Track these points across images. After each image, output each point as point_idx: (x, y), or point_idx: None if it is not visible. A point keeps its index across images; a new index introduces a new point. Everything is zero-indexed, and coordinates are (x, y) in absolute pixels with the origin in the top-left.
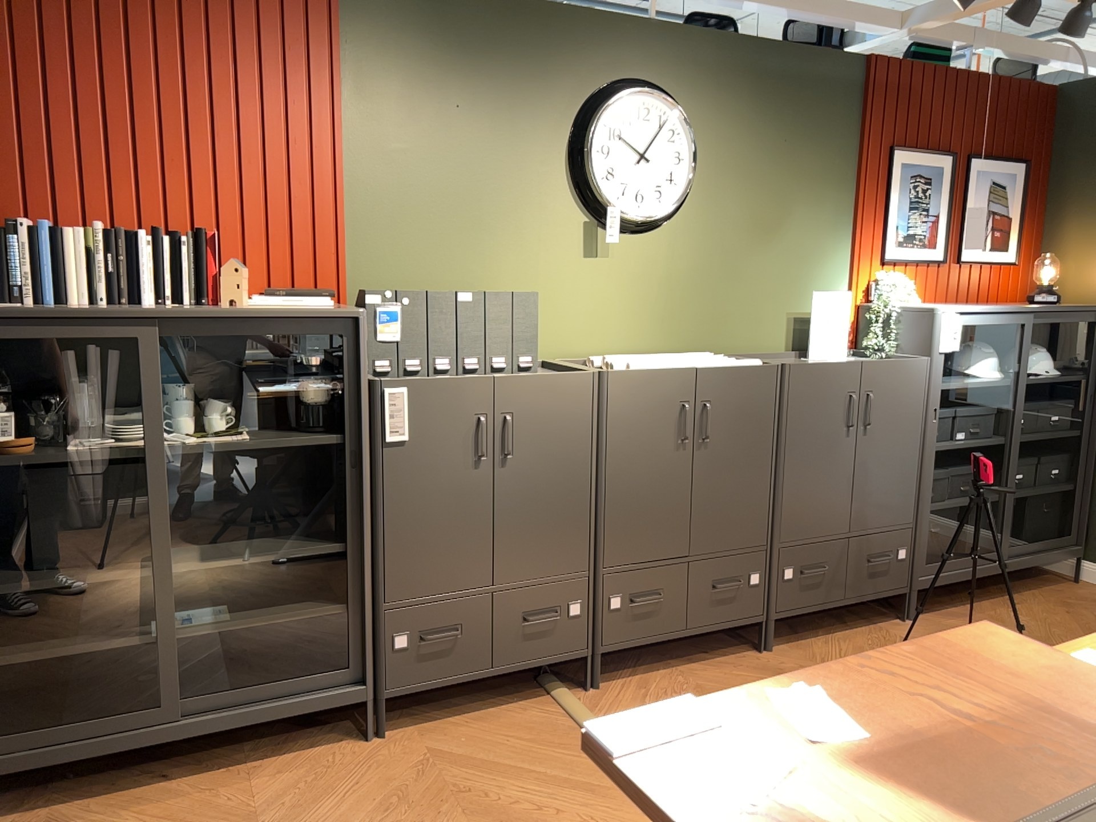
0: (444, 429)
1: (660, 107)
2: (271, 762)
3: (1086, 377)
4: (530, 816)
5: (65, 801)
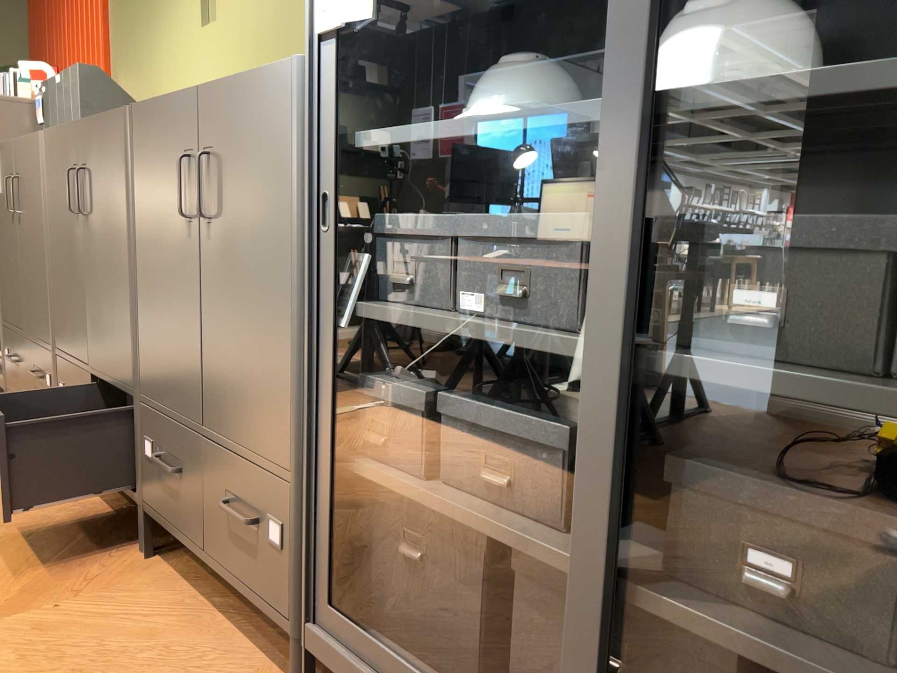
0: (5, 187)
1: None
2: None
3: None
4: None
5: None
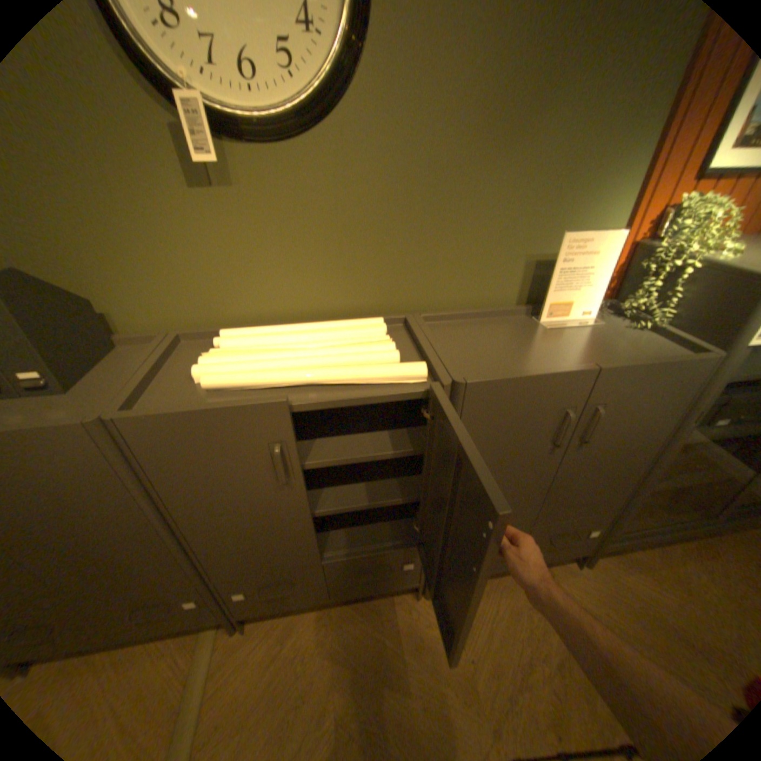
0: None
1: None
2: None
3: None
4: None
5: None
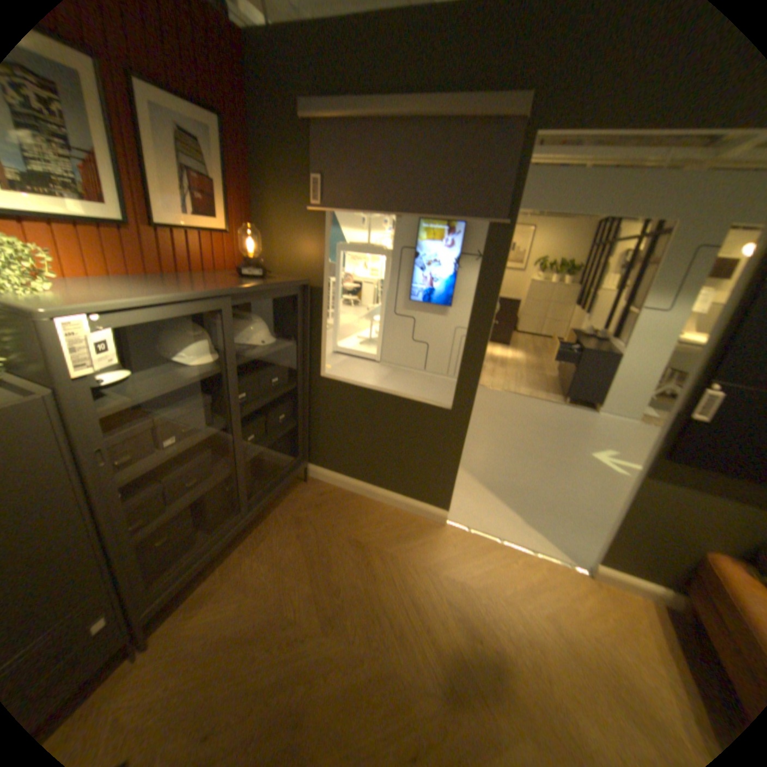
0: None
1: None
2: None
3: (295, 340)
4: None
5: None
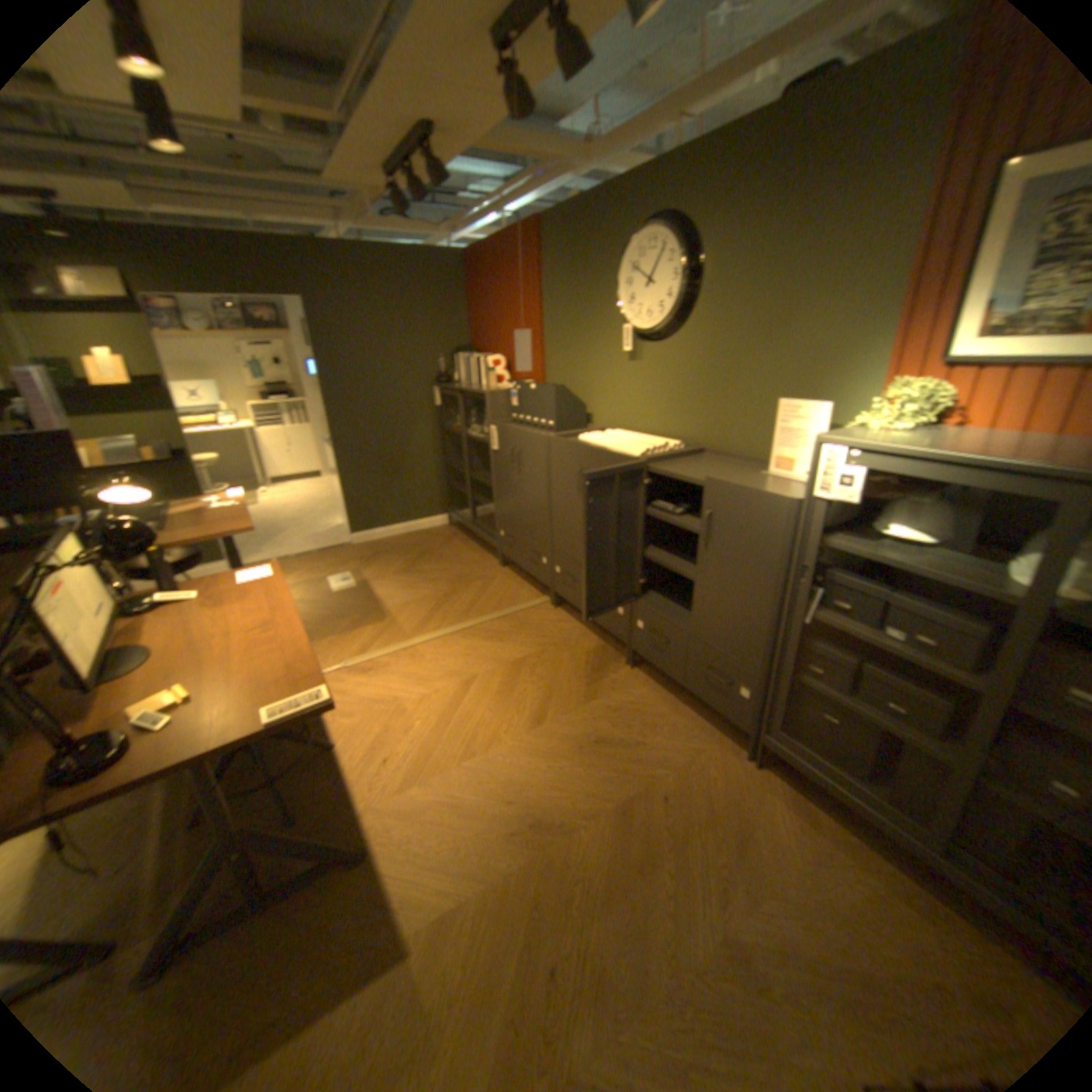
0: (506, 449)
1: (664, 232)
2: (487, 554)
3: None
4: (453, 601)
5: (466, 534)
